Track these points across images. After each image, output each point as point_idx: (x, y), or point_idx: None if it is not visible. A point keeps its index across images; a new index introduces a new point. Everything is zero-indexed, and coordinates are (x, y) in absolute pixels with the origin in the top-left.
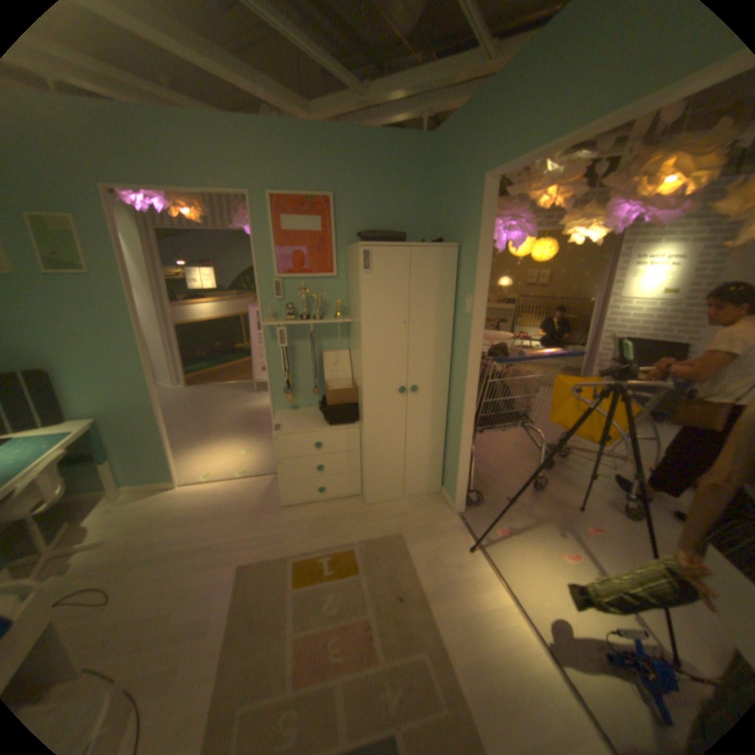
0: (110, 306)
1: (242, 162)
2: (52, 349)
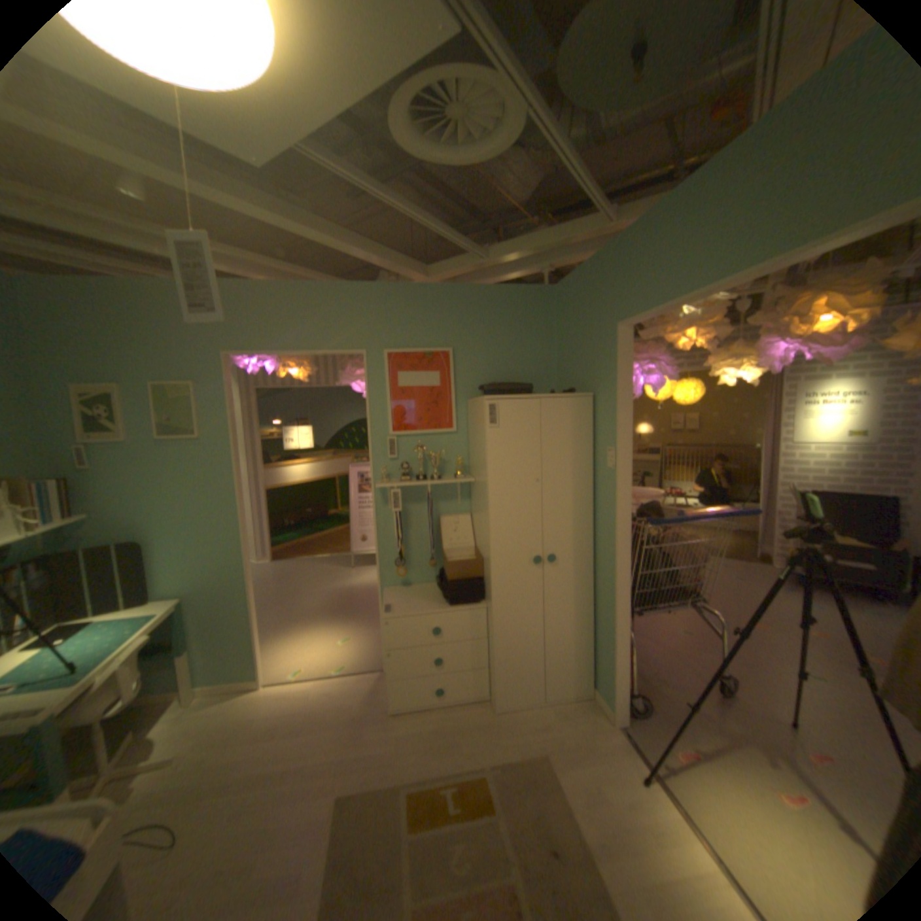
0: (217, 471)
1: (362, 324)
2: (151, 519)
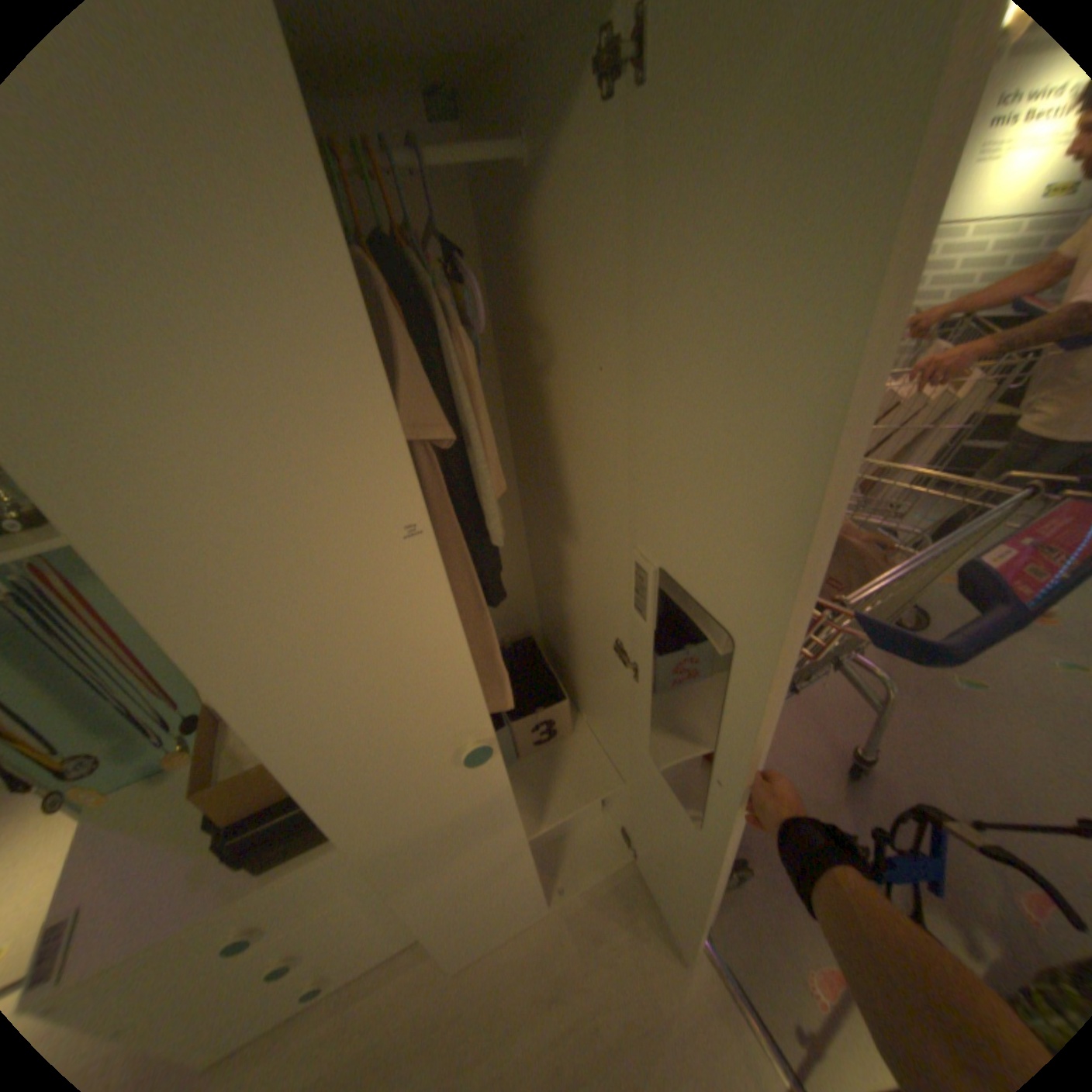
0: None
1: None
2: None
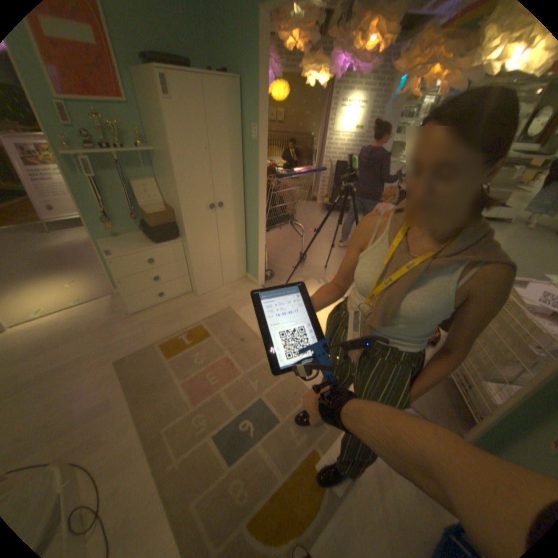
0: None
1: None
2: None
